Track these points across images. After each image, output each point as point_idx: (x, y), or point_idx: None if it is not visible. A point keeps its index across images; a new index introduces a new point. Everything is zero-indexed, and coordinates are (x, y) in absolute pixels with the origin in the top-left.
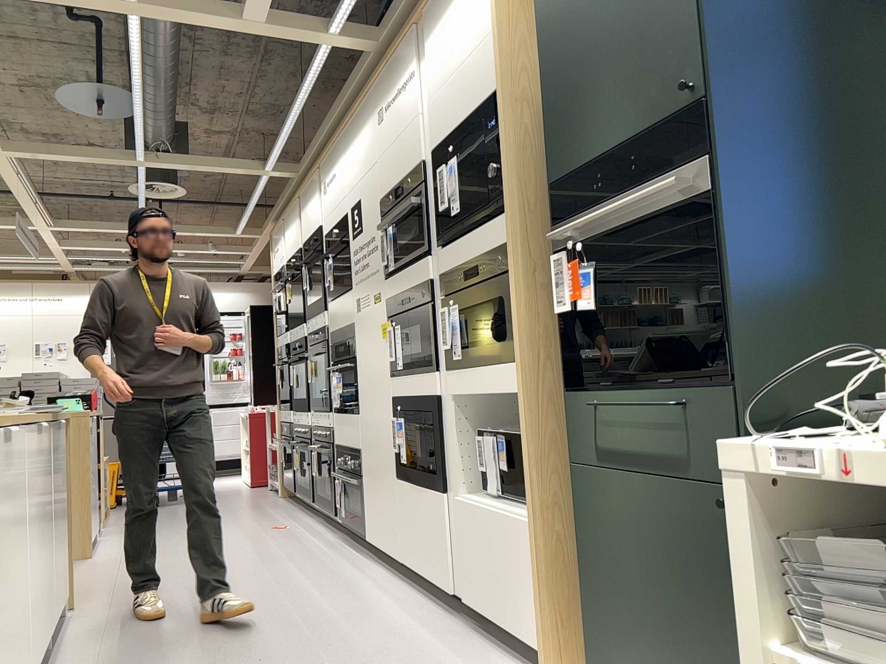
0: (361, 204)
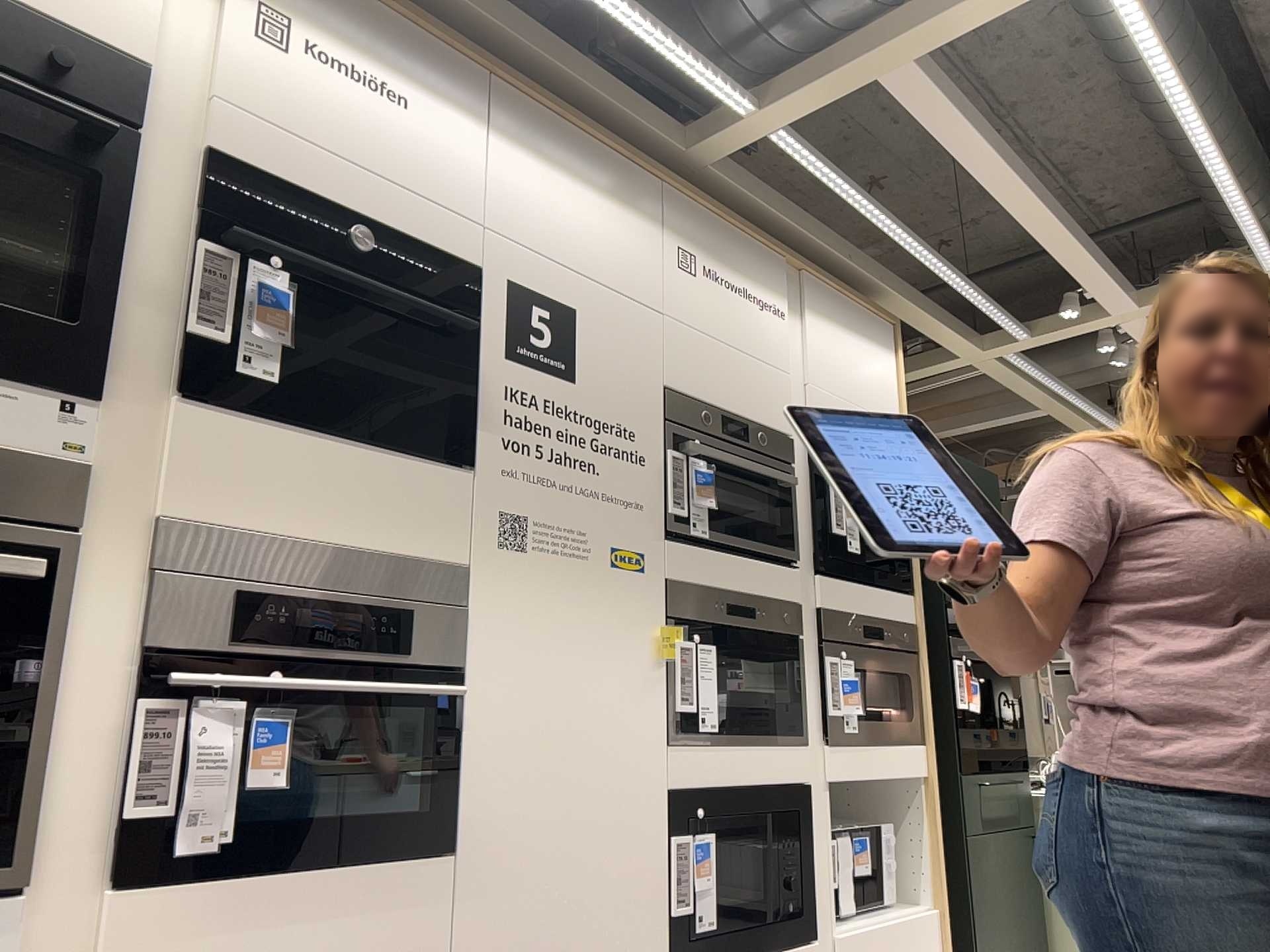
0: (576, 321)
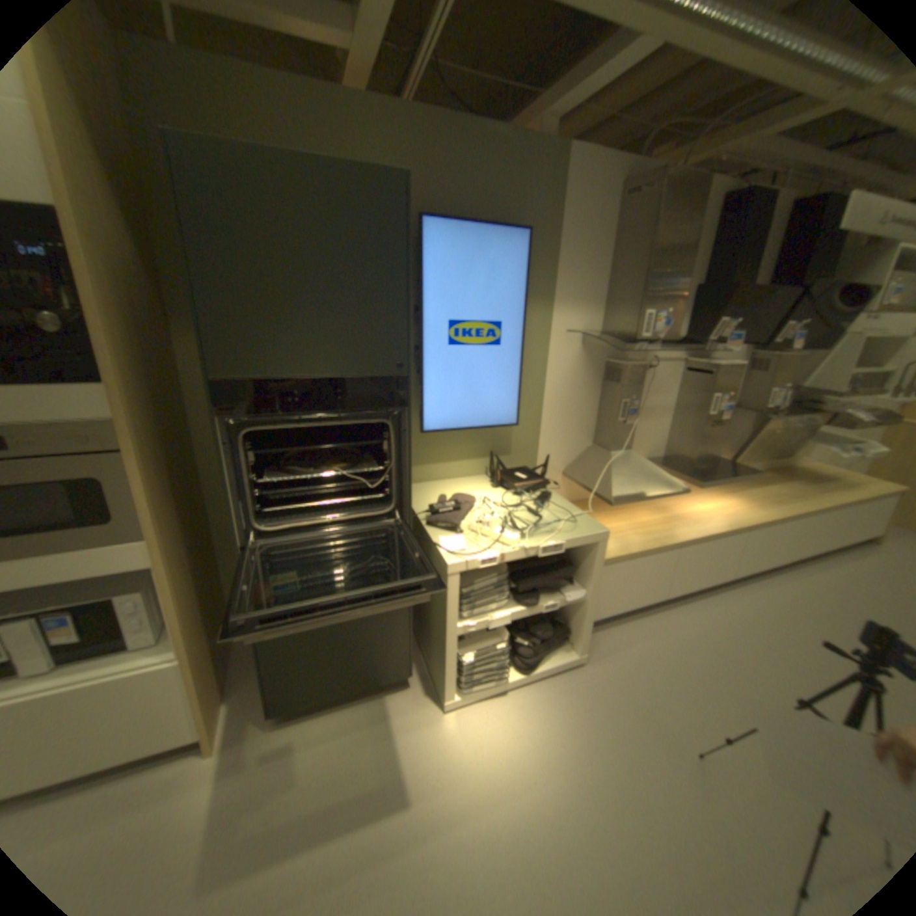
0: None
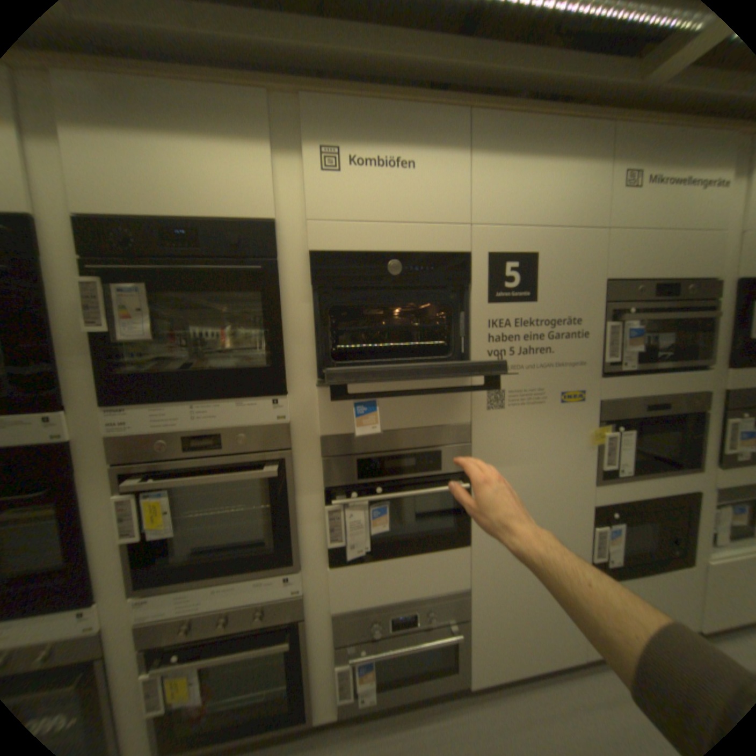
0: (538, 262)
